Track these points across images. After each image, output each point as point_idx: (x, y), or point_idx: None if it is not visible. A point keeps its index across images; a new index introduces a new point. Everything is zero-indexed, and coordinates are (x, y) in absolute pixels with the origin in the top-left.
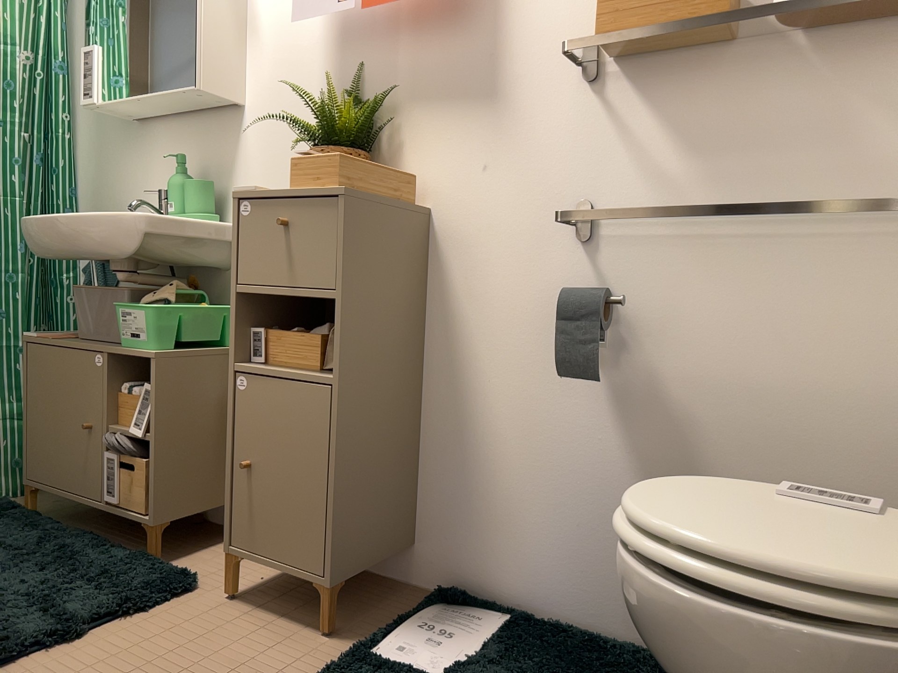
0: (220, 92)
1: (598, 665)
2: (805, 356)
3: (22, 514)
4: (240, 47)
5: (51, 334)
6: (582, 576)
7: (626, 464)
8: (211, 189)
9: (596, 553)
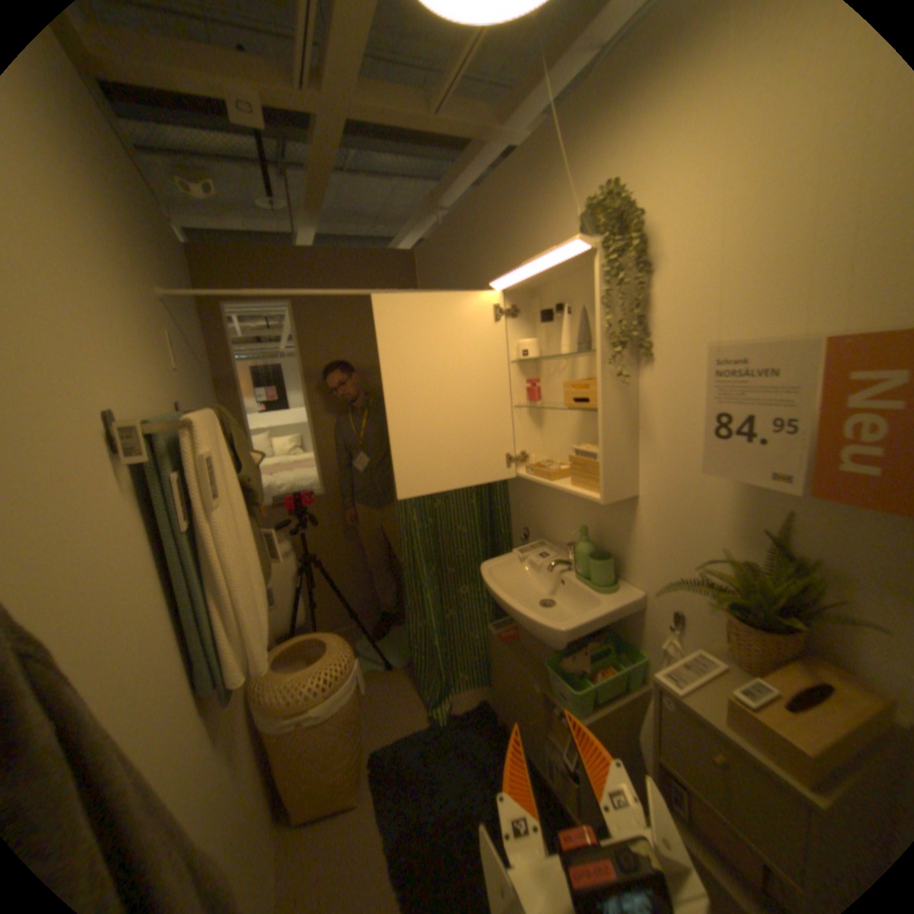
0: (619, 497)
1: None
2: None
3: (497, 735)
4: (635, 451)
5: (504, 633)
6: None
7: None
8: (613, 566)
9: None
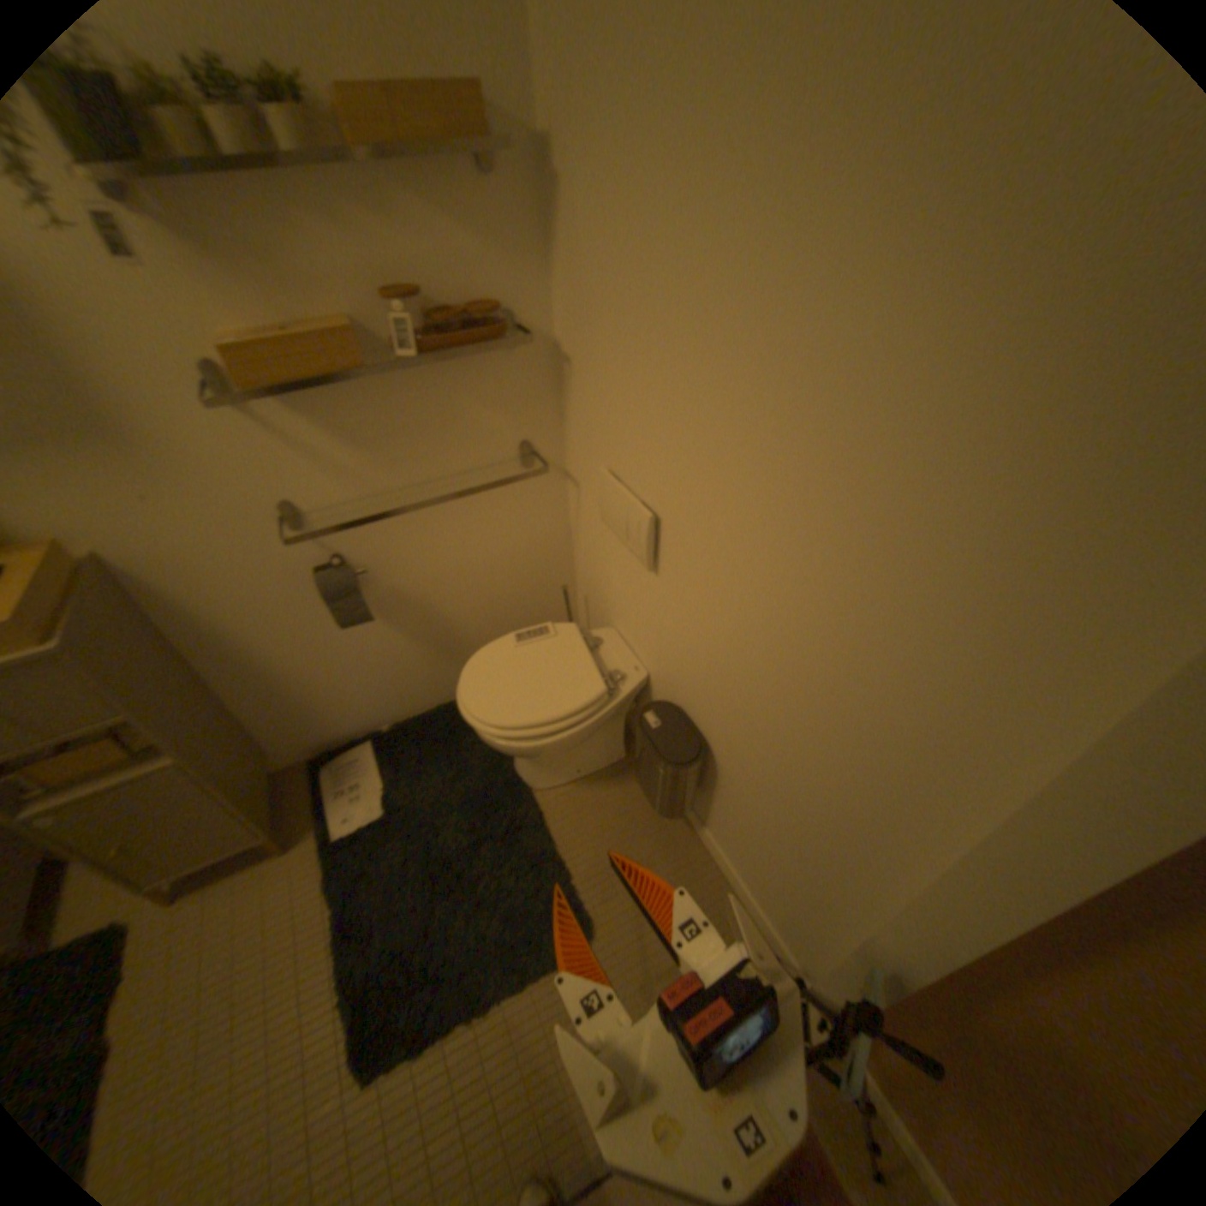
0: None
1: (438, 736)
2: (474, 547)
3: None
4: None
5: None
6: (395, 698)
7: (396, 639)
8: None
9: (398, 685)
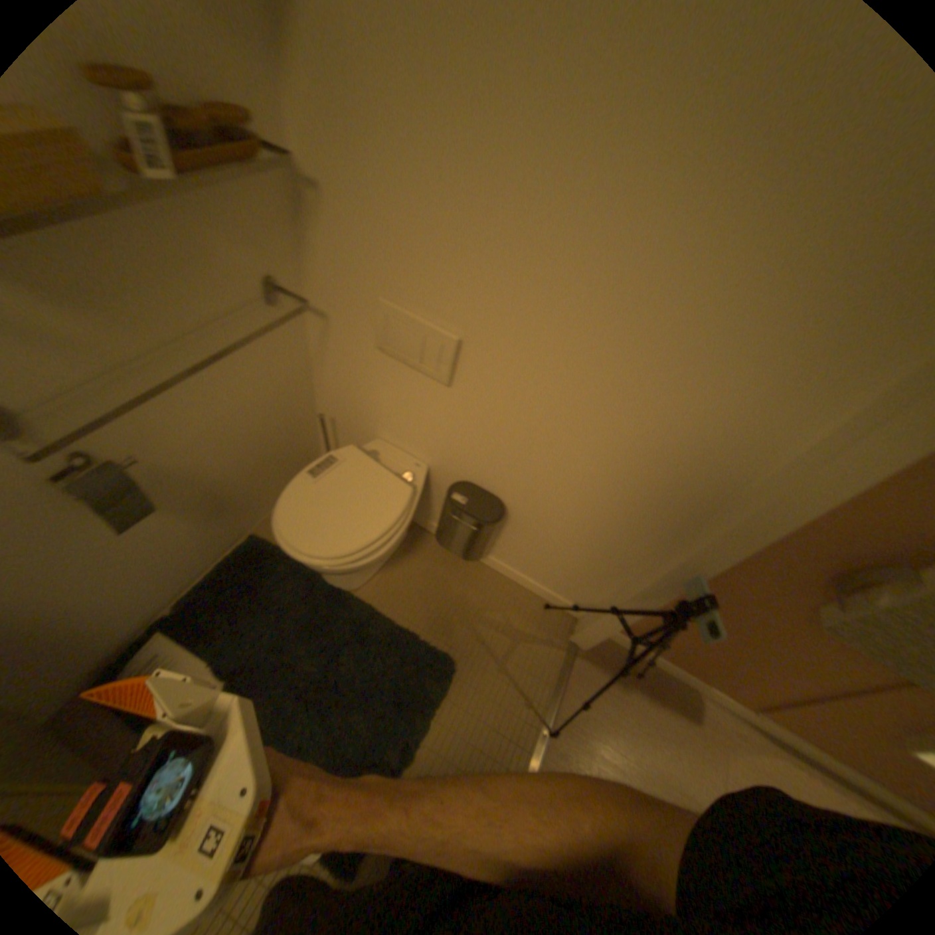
0: None
1: (238, 589)
2: (233, 397)
3: None
4: None
5: None
6: (172, 576)
7: (166, 518)
8: None
9: (173, 562)
